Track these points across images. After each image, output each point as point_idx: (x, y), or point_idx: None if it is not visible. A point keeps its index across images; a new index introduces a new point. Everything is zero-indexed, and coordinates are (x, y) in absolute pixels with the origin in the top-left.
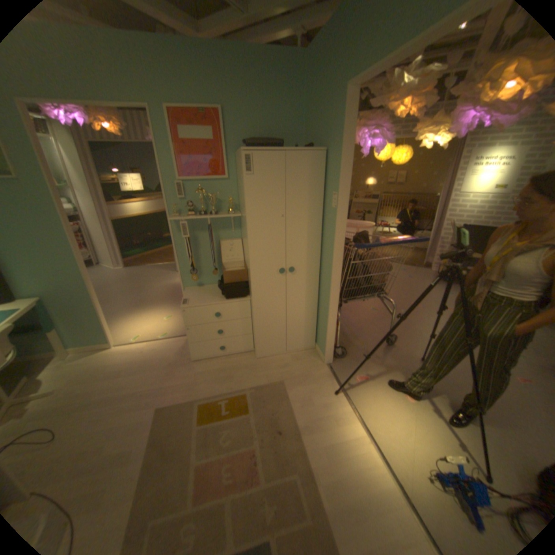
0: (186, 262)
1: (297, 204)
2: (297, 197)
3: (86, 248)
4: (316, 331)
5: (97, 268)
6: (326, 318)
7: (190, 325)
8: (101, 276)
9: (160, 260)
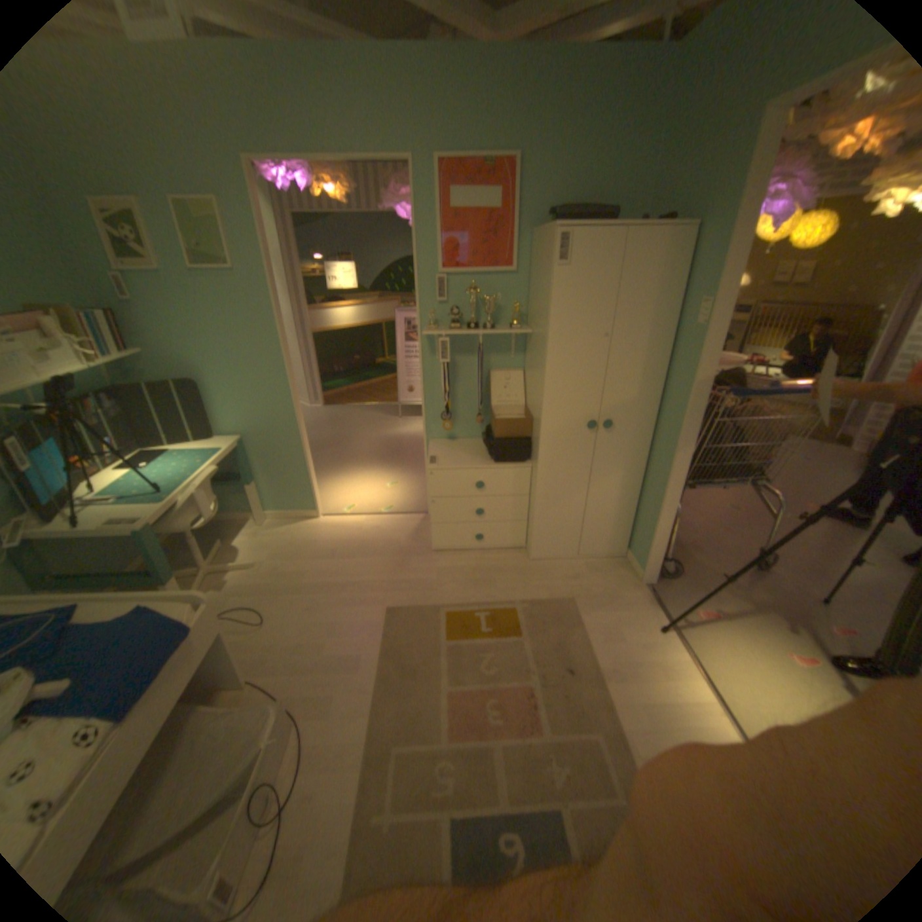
0: (439, 400)
1: (637, 315)
2: (639, 303)
3: None
4: (636, 529)
5: None
6: (659, 509)
7: (441, 495)
8: None
9: (377, 398)
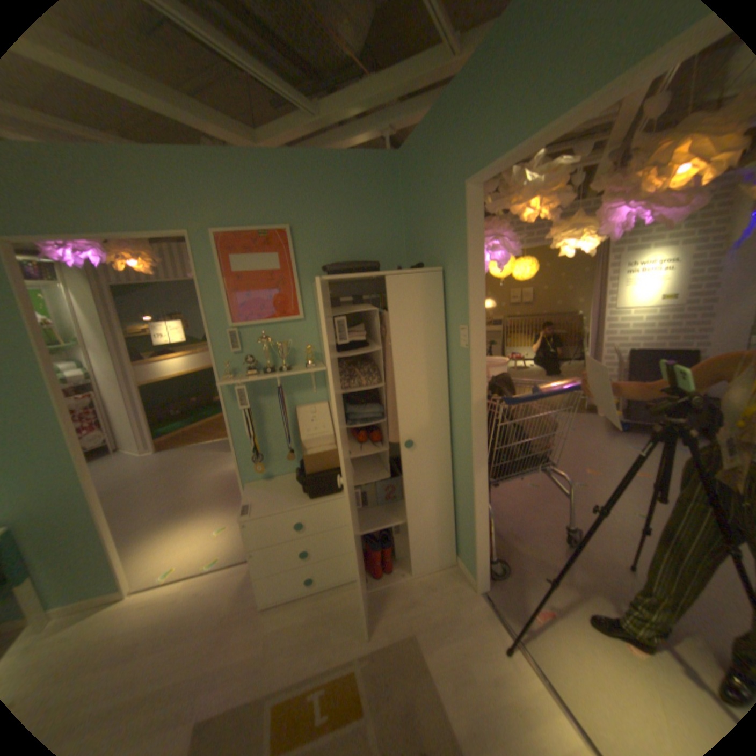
0: (246, 444)
1: (409, 347)
2: (408, 337)
3: (100, 429)
4: (456, 536)
5: (114, 458)
6: (471, 516)
7: (255, 549)
8: (120, 470)
9: (209, 437)
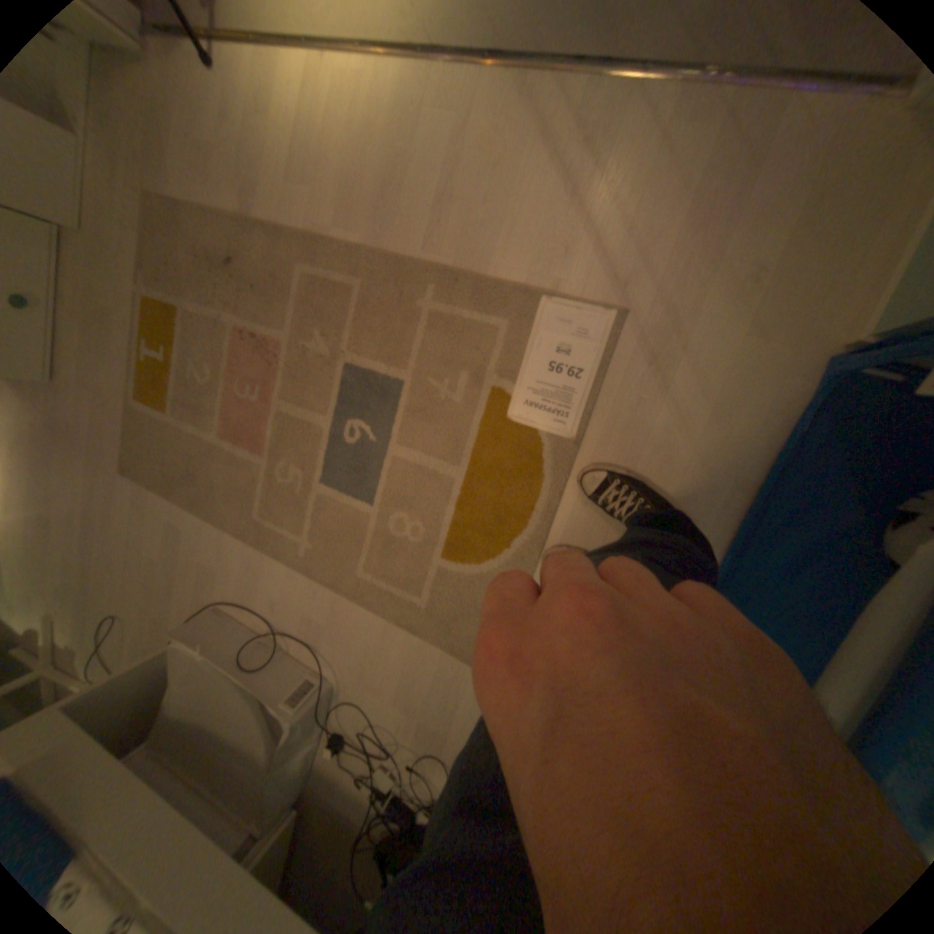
0: None
1: None
2: None
3: None
4: None
5: None
6: None
7: None
8: None
9: None
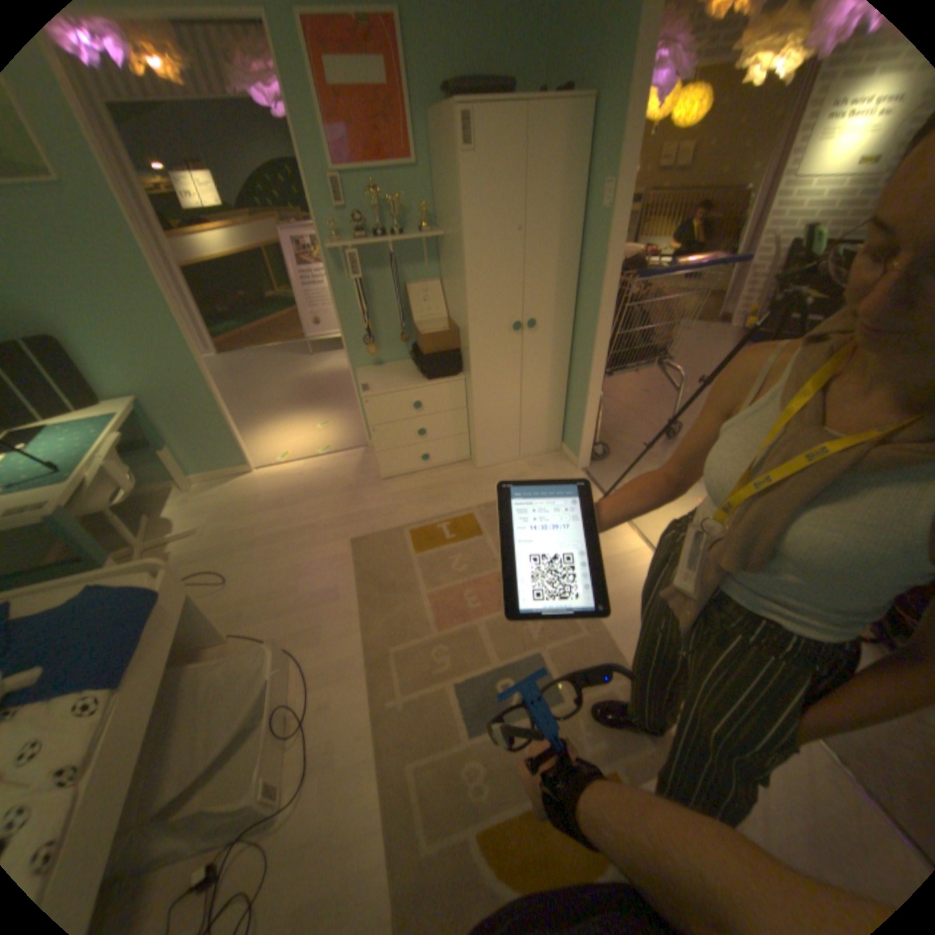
0: (353, 324)
1: (543, 205)
2: (543, 192)
3: None
4: (563, 423)
5: None
6: (582, 400)
7: (377, 423)
8: None
9: (274, 338)
